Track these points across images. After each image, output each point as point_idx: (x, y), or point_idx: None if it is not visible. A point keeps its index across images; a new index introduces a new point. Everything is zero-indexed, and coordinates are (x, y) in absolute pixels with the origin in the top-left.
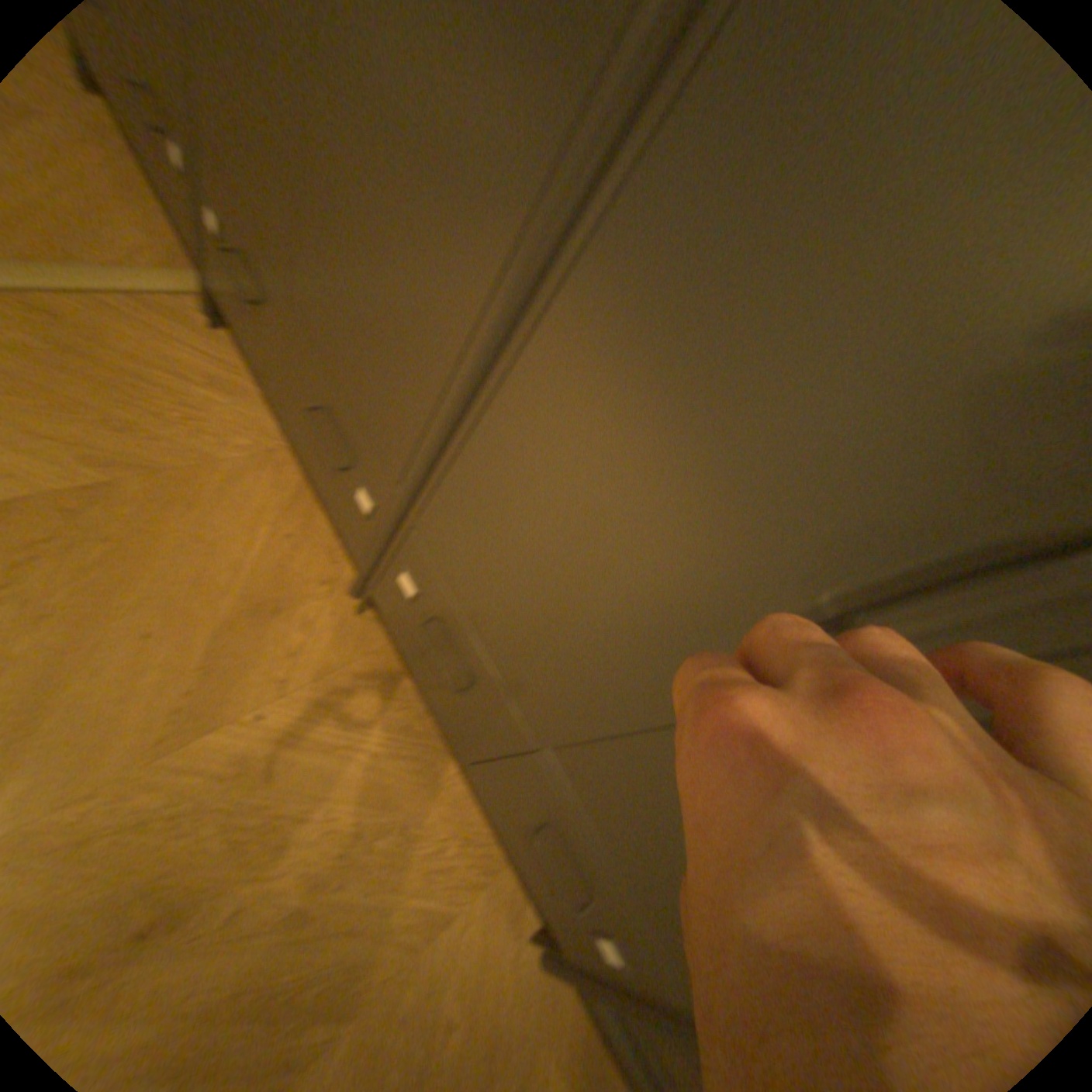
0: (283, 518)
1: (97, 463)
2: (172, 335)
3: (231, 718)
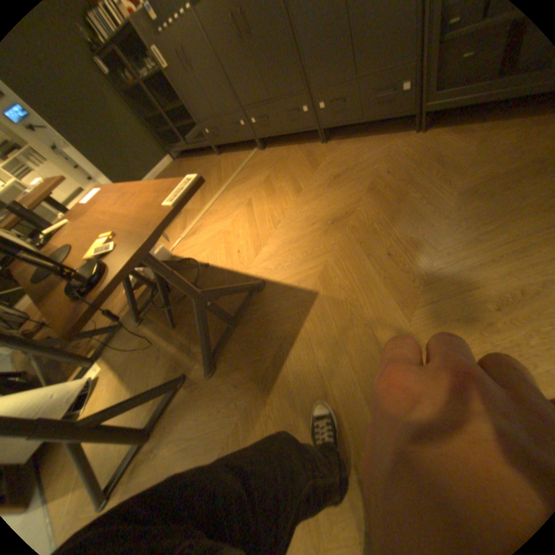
0: (301, 148)
1: (271, 166)
2: (261, 154)
3: (321, 162)
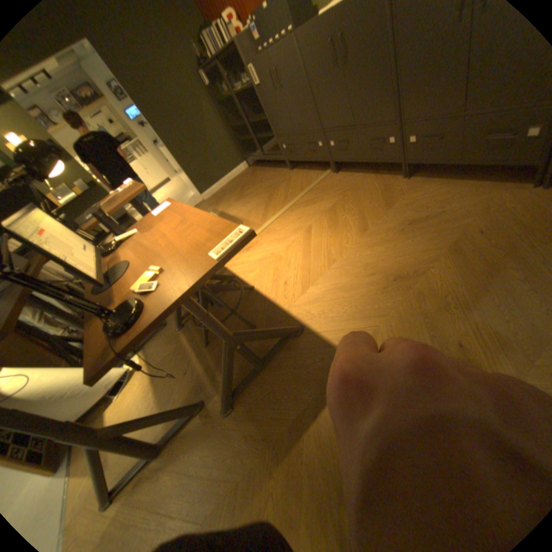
0: (378, 179)
1: (341, 193)
2: (333, 177)
3: (398, 201)
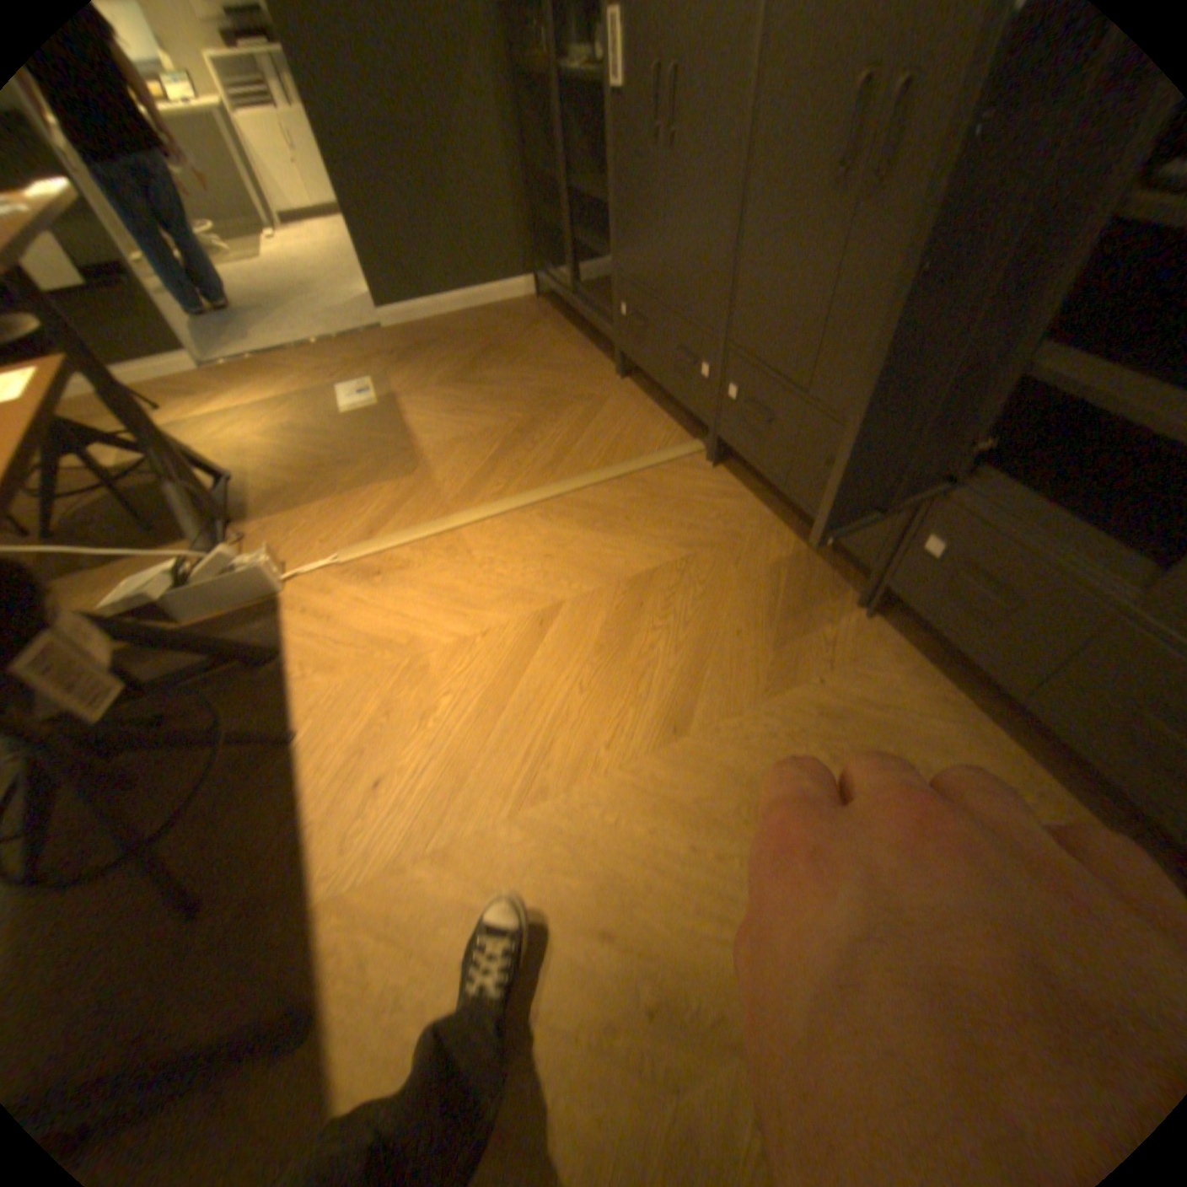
0: (795, 561)
1: (686, 544)
2: (698, 474)
3: (805, 680)
